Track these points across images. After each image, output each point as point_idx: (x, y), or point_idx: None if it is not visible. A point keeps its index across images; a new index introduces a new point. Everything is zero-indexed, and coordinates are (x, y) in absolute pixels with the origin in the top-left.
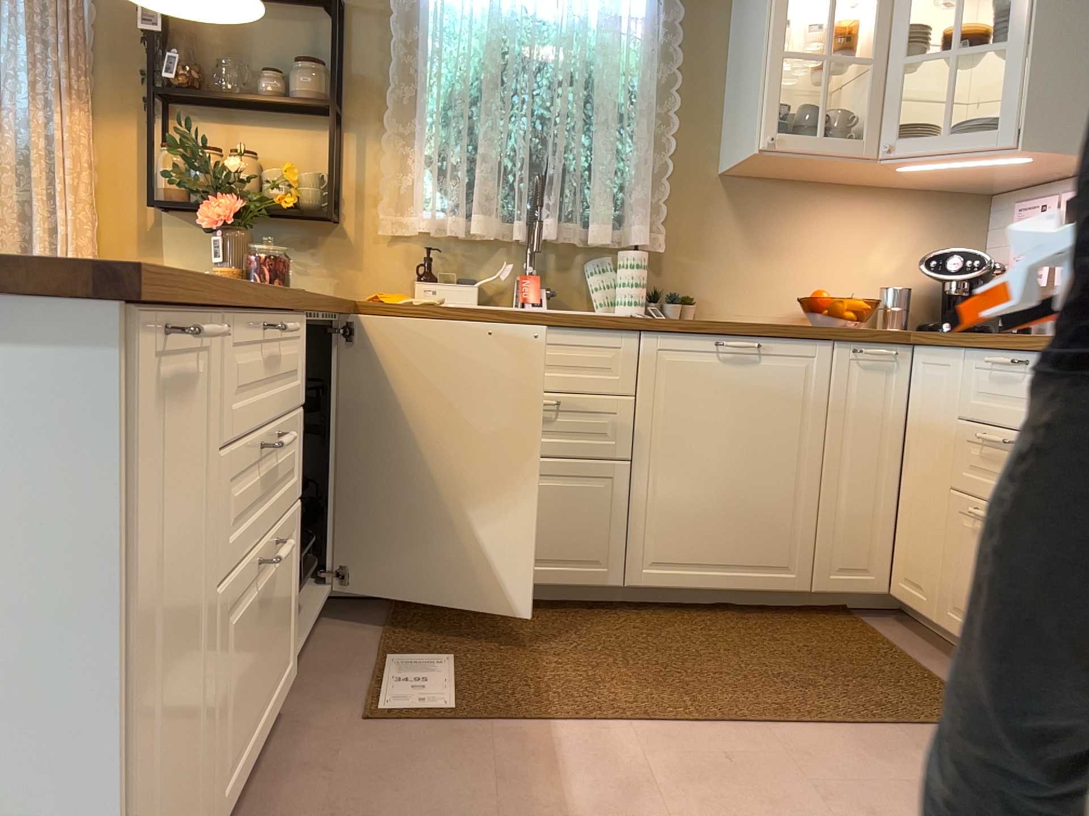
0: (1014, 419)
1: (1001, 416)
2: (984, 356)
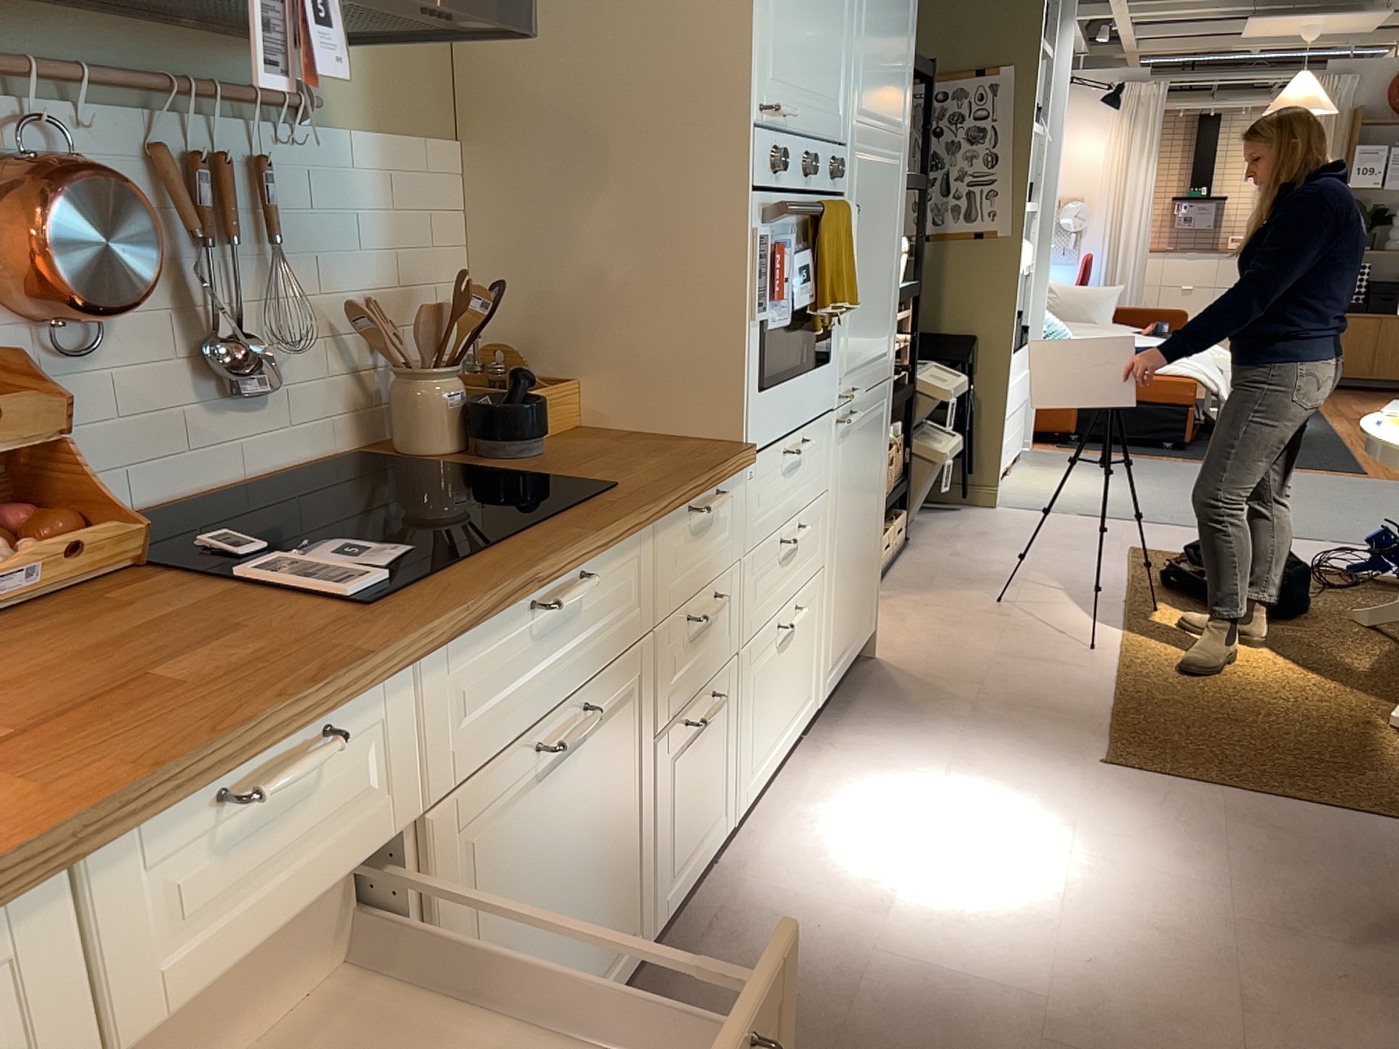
0: (307, 881)
1: (266, 912)
2: (169, 818)
